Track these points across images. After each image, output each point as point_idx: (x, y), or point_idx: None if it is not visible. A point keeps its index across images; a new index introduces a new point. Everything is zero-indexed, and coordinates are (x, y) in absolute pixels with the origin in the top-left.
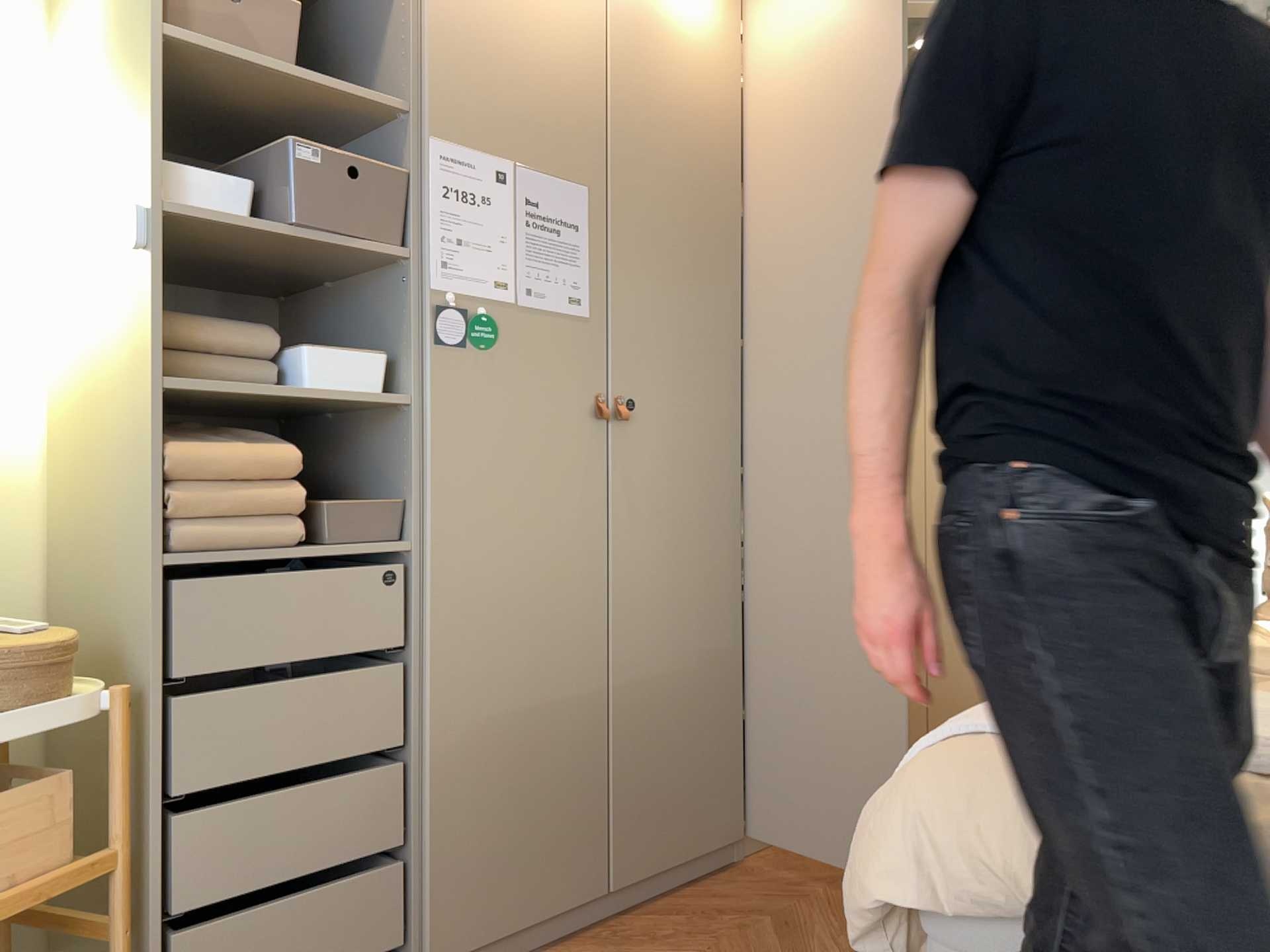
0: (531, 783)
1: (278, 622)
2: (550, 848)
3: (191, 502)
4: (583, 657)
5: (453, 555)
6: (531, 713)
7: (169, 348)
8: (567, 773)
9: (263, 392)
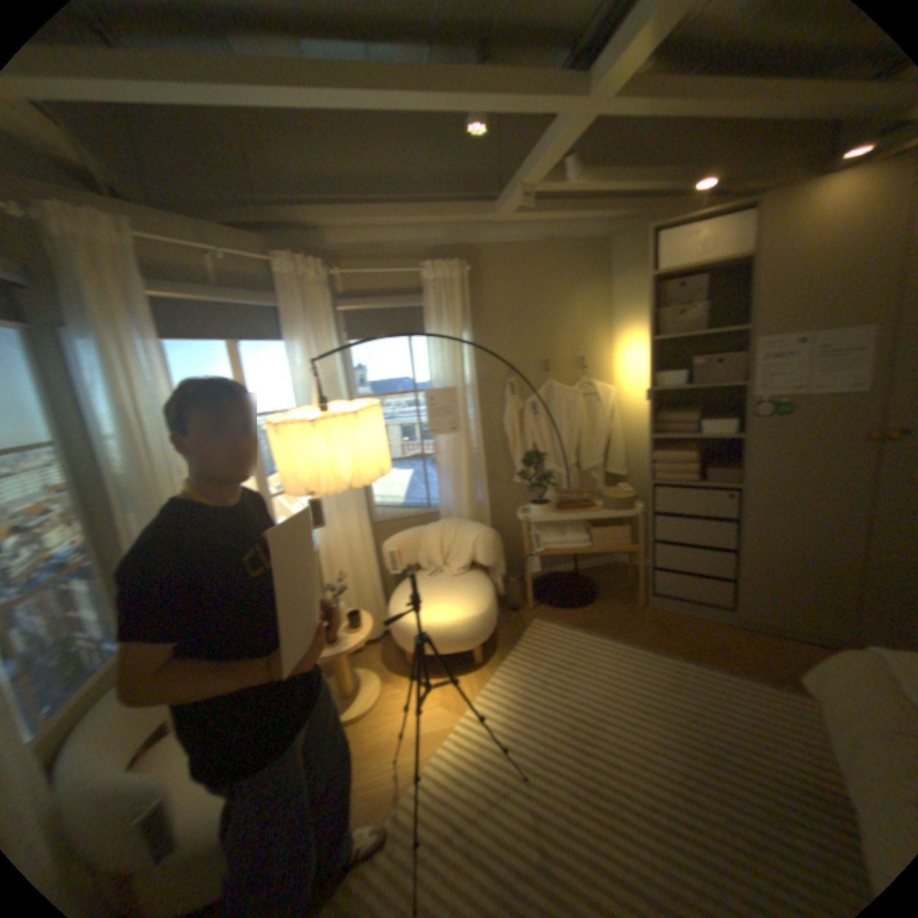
0: (803, 583)
1: (689, 503)
2: (813, 609)
3: (661, 468)
4: (845, 544)
5: (762, 492)
6: (805, 557)
7: (664, 422)
8: (828, 586)
9: (691, 434)
